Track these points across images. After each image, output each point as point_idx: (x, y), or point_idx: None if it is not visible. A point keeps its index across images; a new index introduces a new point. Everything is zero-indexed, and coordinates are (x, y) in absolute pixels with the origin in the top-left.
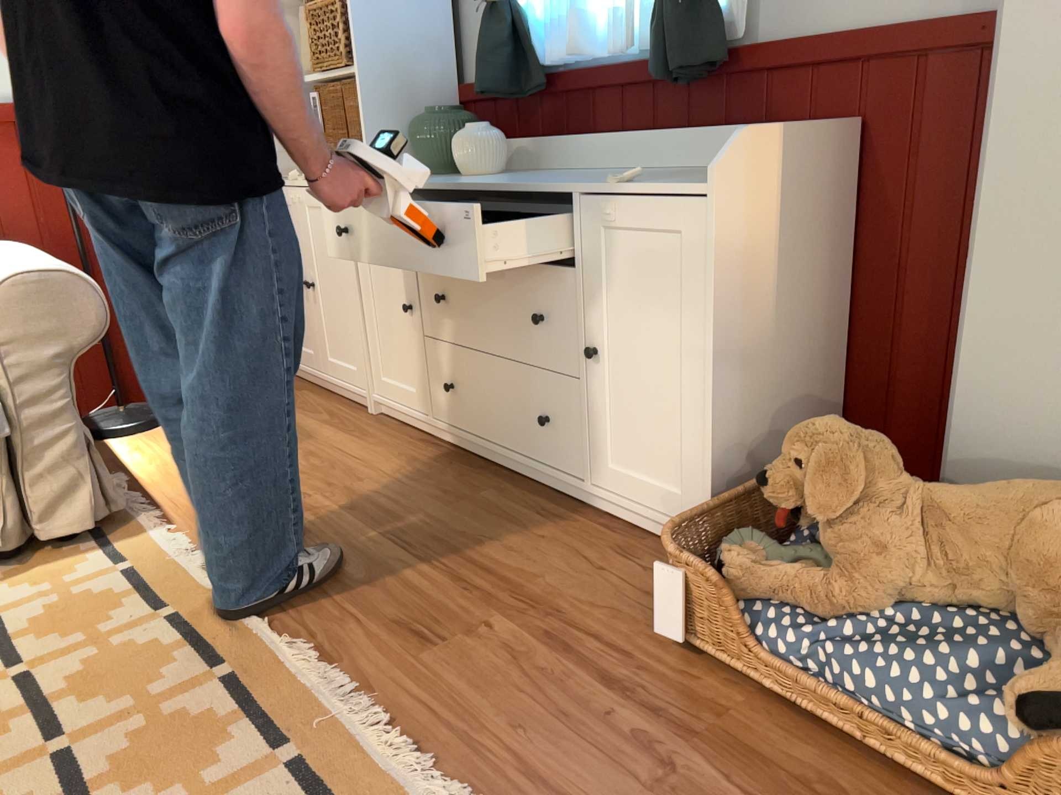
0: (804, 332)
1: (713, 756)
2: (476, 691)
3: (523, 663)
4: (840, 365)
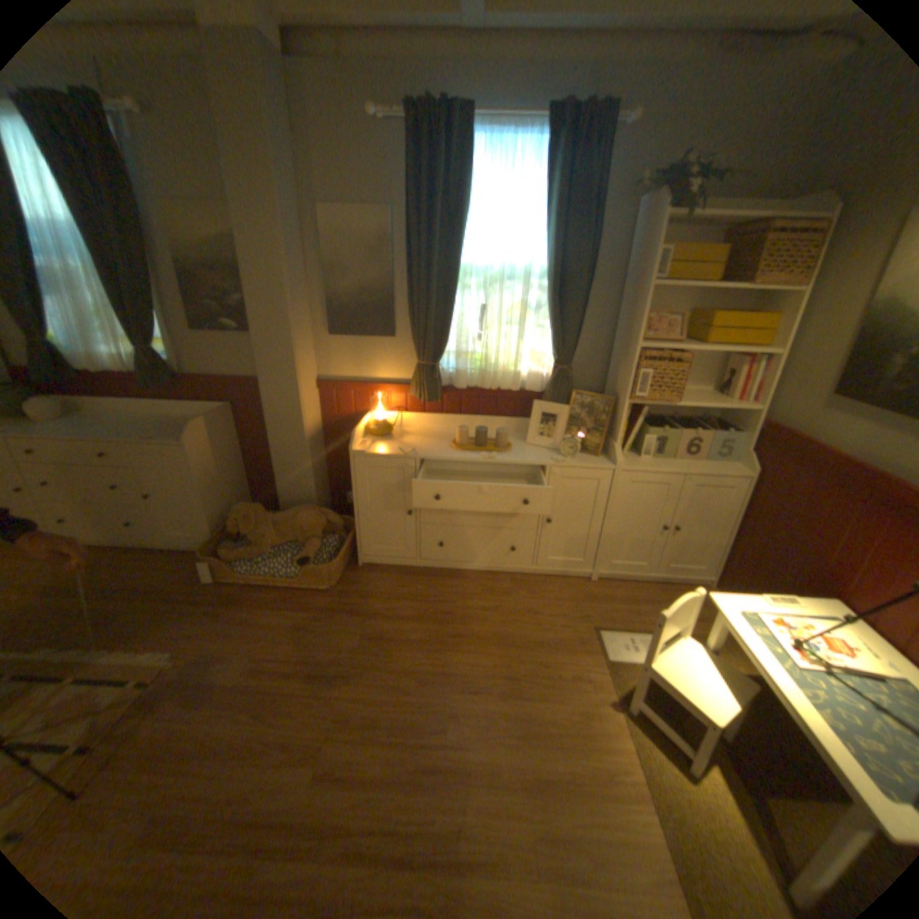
0: (229, 473)
1: (228, 608)
2: (139, 629)
3: (154, 614)
4: (244, 477)
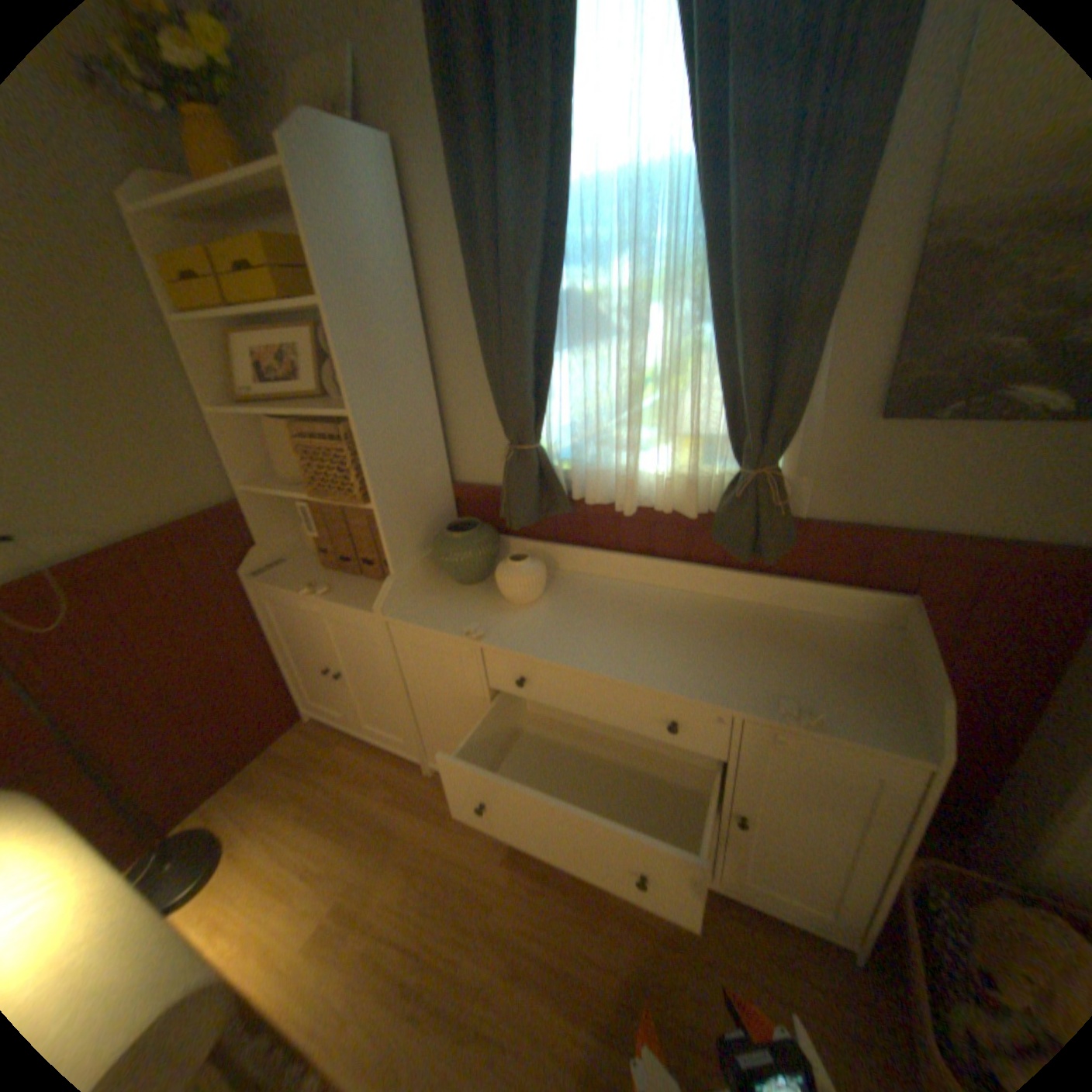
0: None
1: None
2: None
3: None
4: None
